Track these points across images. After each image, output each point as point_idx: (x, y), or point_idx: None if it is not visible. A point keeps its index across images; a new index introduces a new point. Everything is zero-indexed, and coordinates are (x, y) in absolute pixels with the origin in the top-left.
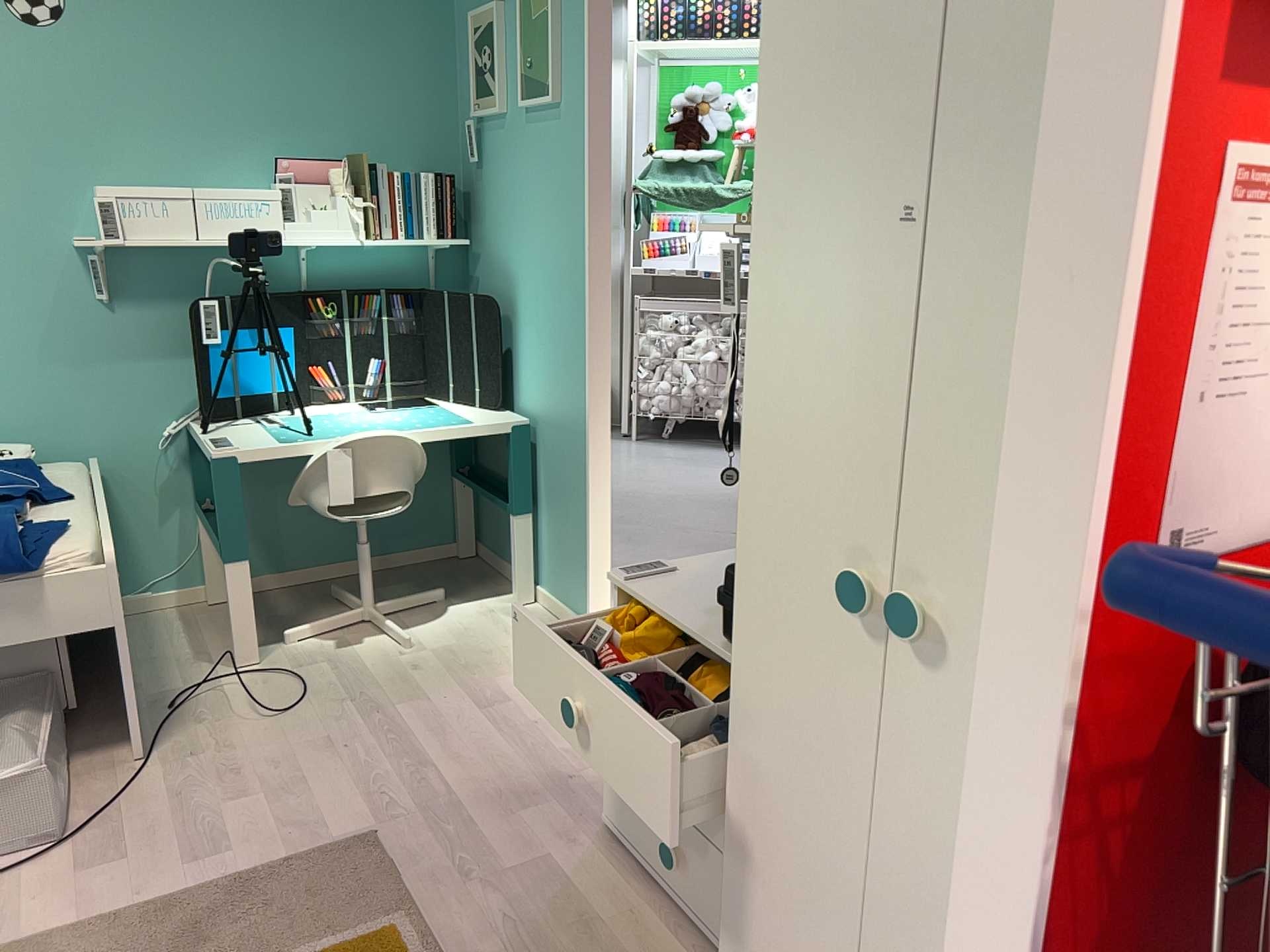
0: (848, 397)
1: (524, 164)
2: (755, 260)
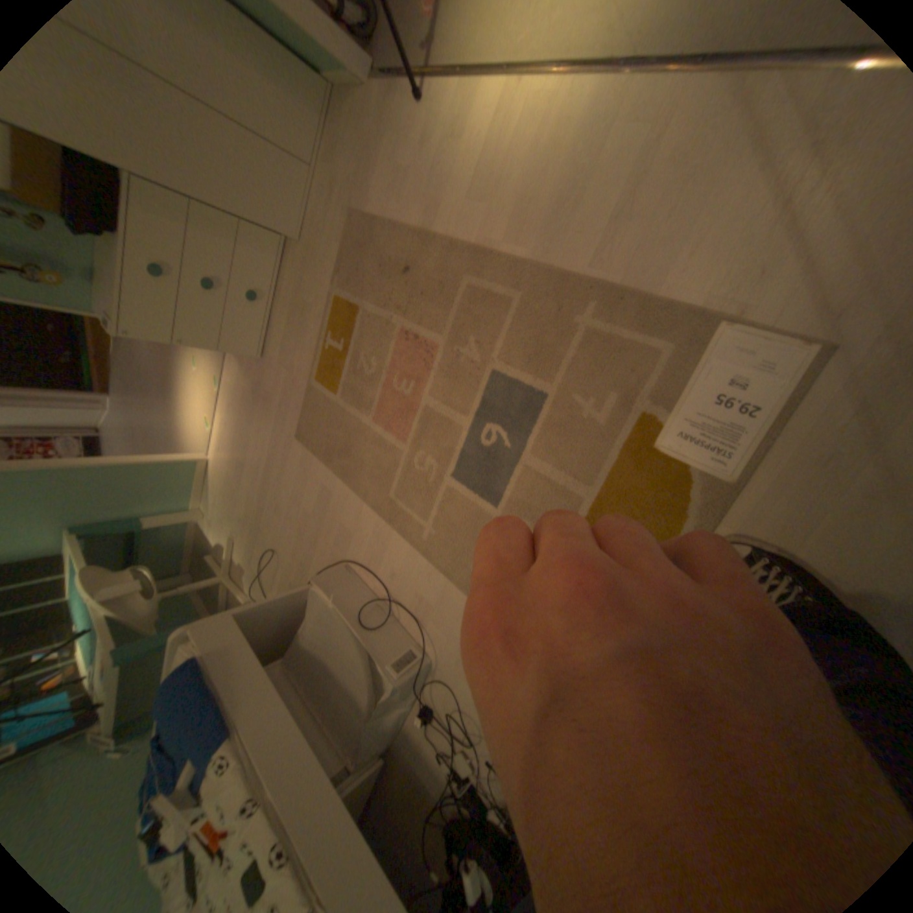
0: None
1: None
2: None
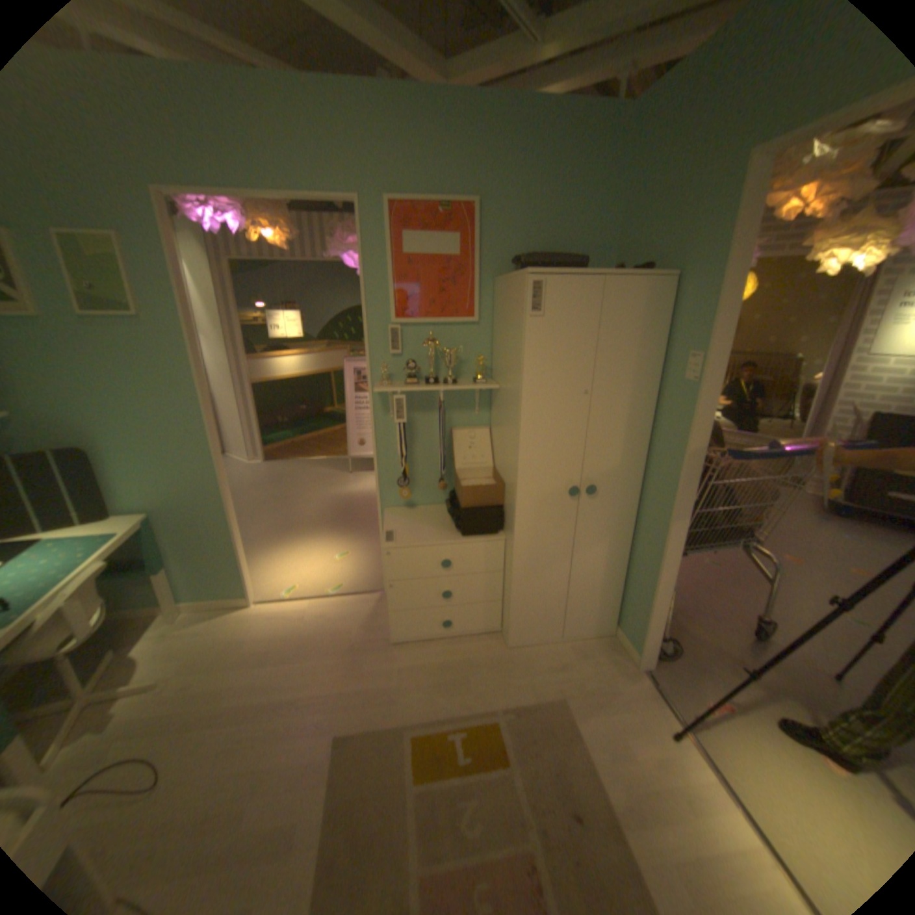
0: (564, 444)
1: (84, 353)
2: (523, 411)
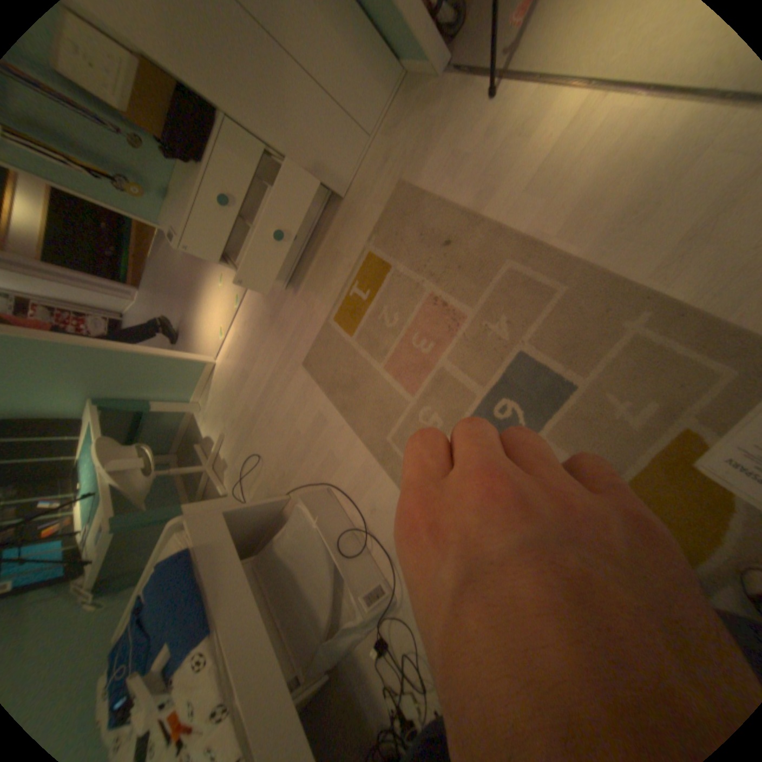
0: None
1: None
2: None
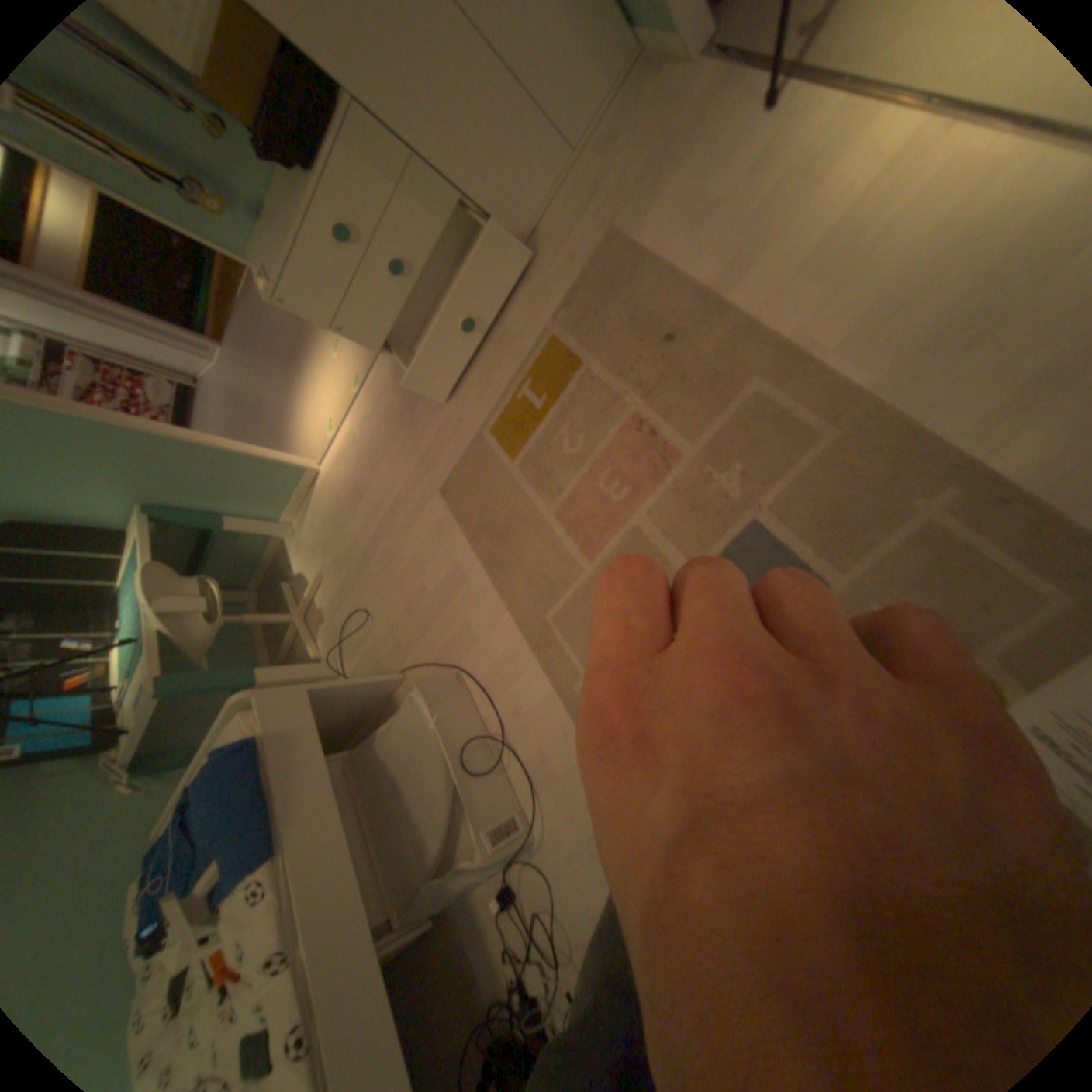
0: None
1: None
2: None
